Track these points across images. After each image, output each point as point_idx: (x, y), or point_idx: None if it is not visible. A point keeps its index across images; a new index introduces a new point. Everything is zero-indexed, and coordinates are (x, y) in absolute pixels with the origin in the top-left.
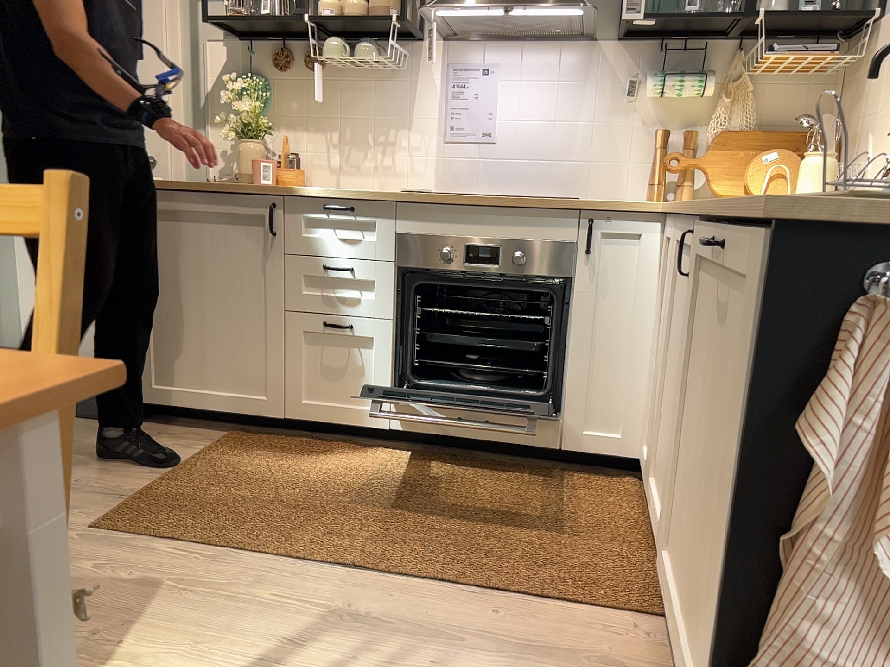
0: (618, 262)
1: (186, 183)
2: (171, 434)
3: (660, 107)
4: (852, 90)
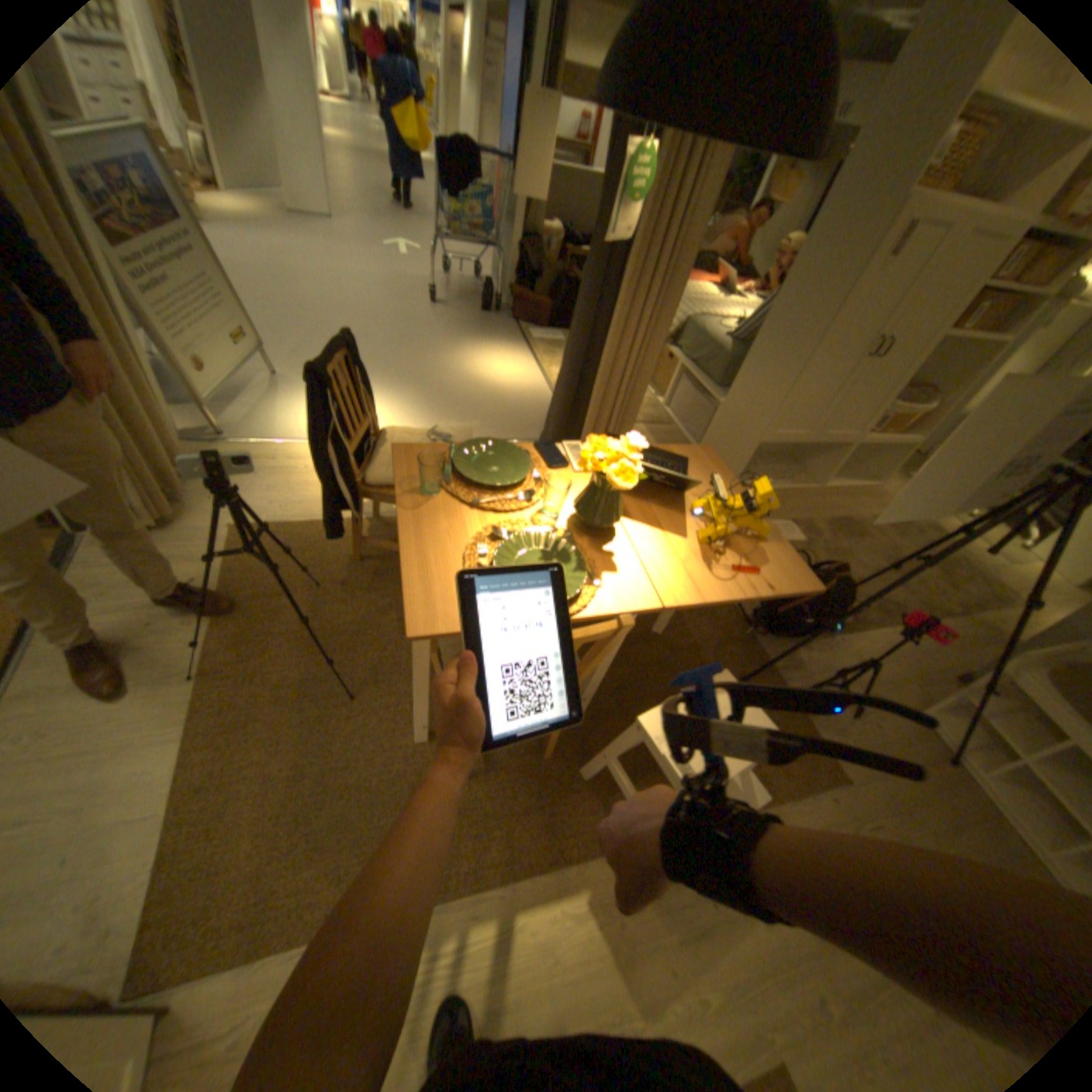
0: None
1: None
2: None
3: None
4: None
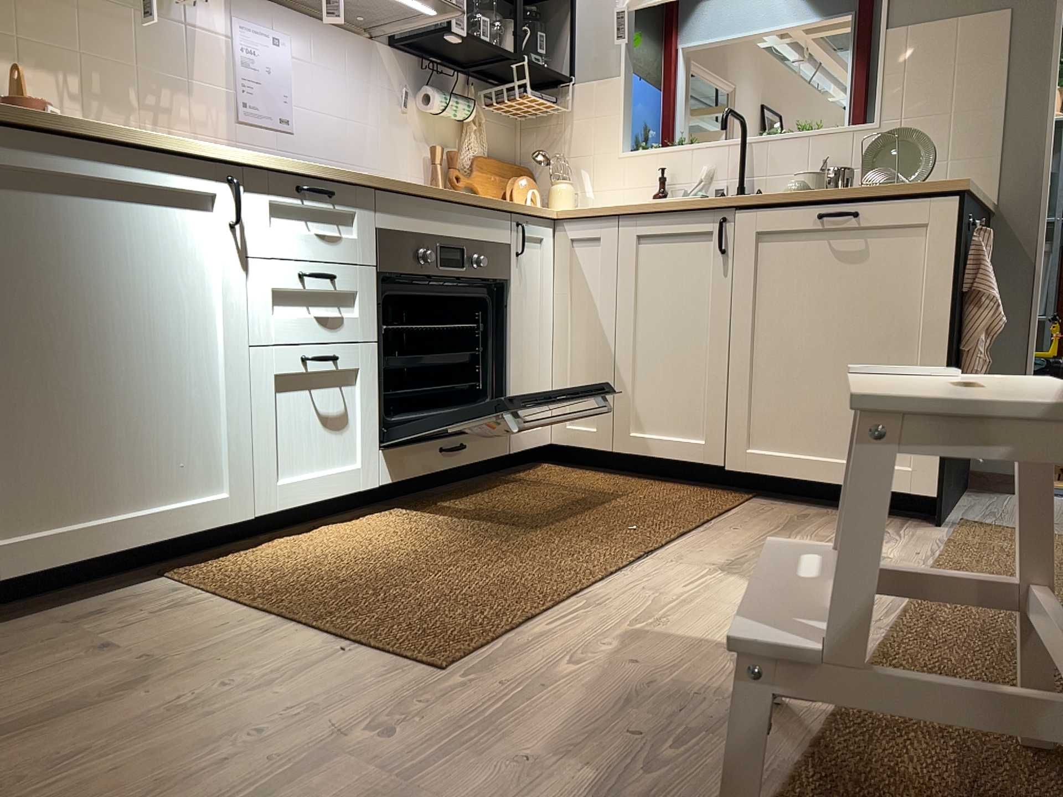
0: (530, 261)
1: (79, 124)
2: (89, 616)
3: (425, 124)
4: (543, 134)
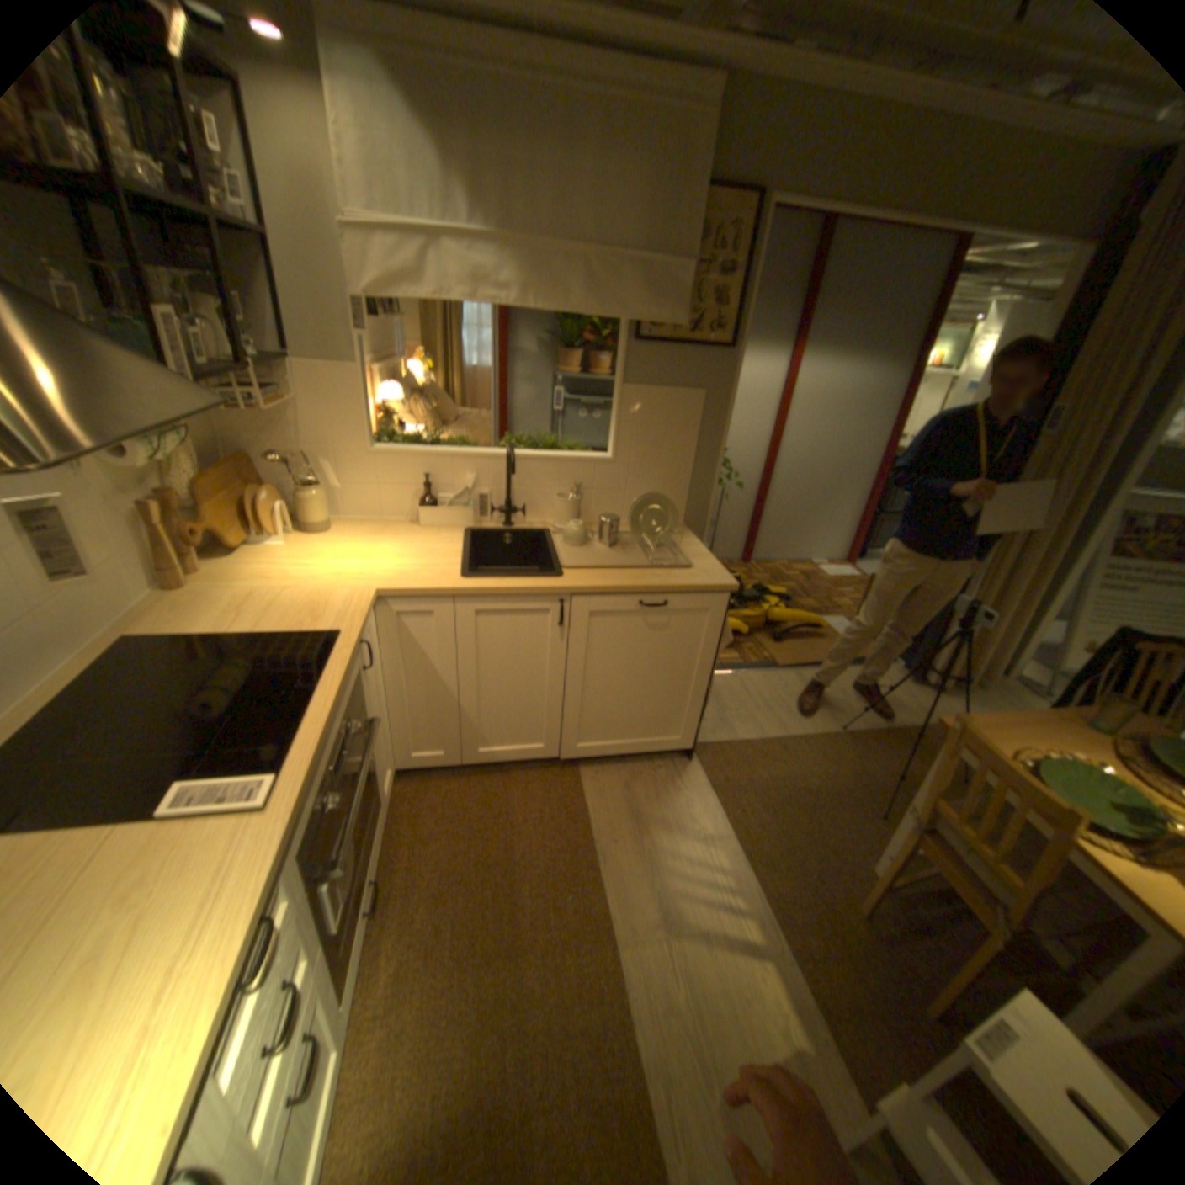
0: (366, 655)
1: None
2: None
3: (108, 466)
4: (250, 409)
